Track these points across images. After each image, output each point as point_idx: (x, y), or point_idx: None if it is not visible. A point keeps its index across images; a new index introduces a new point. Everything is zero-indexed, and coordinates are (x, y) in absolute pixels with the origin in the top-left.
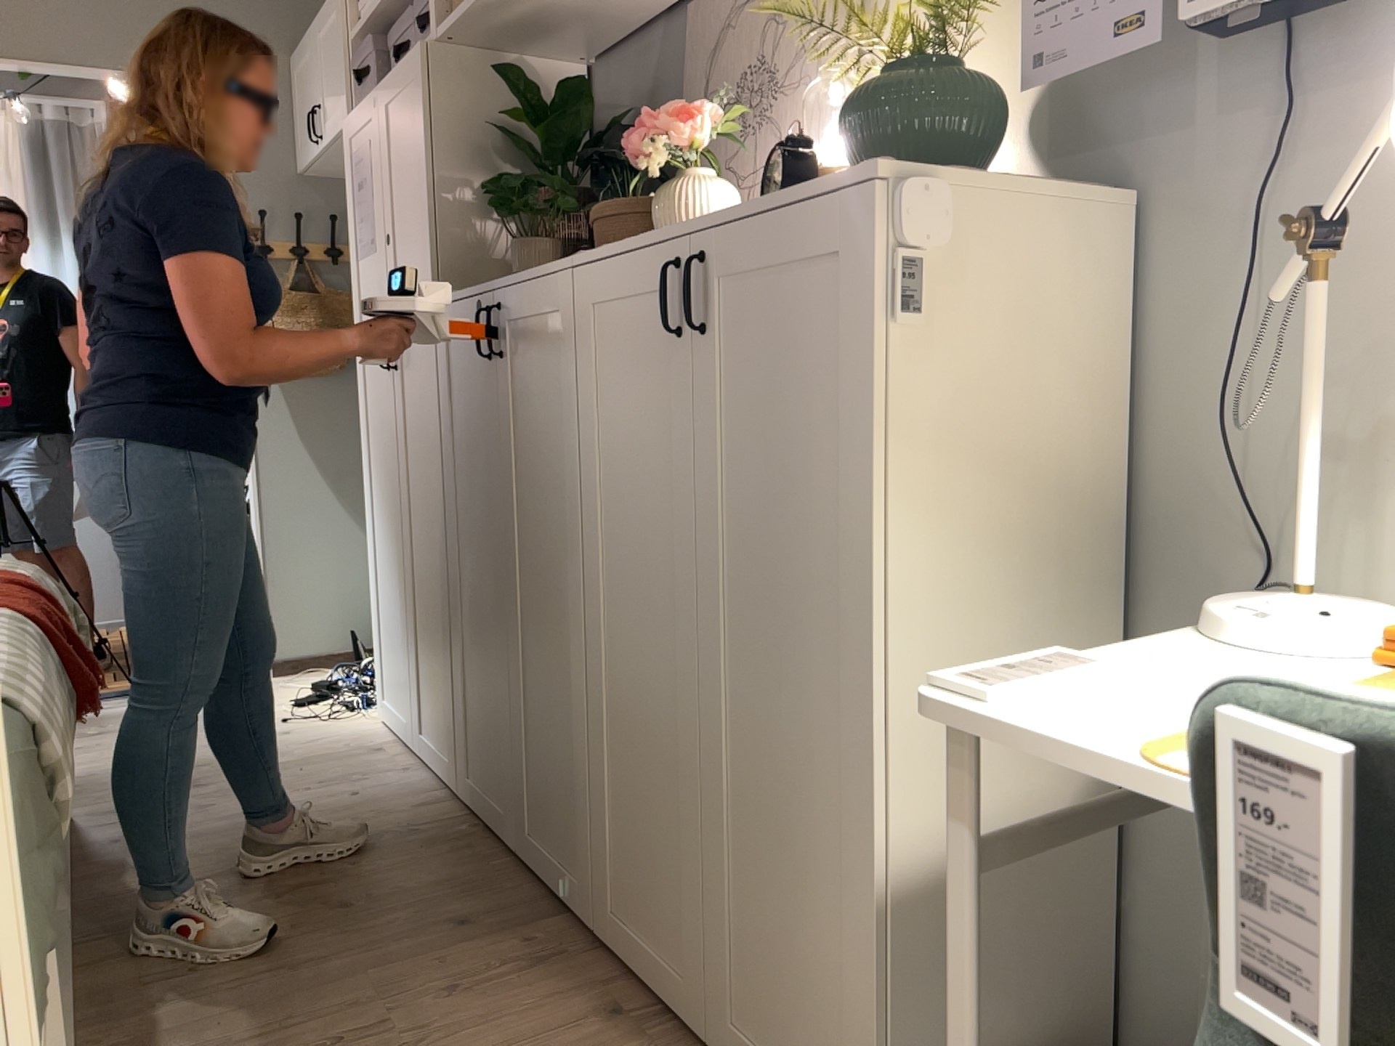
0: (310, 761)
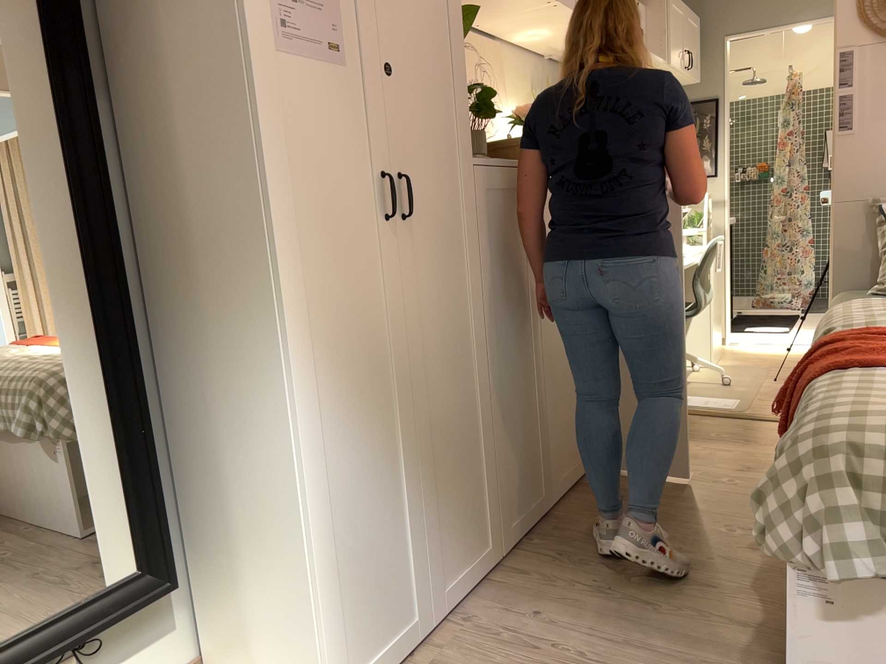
0: None
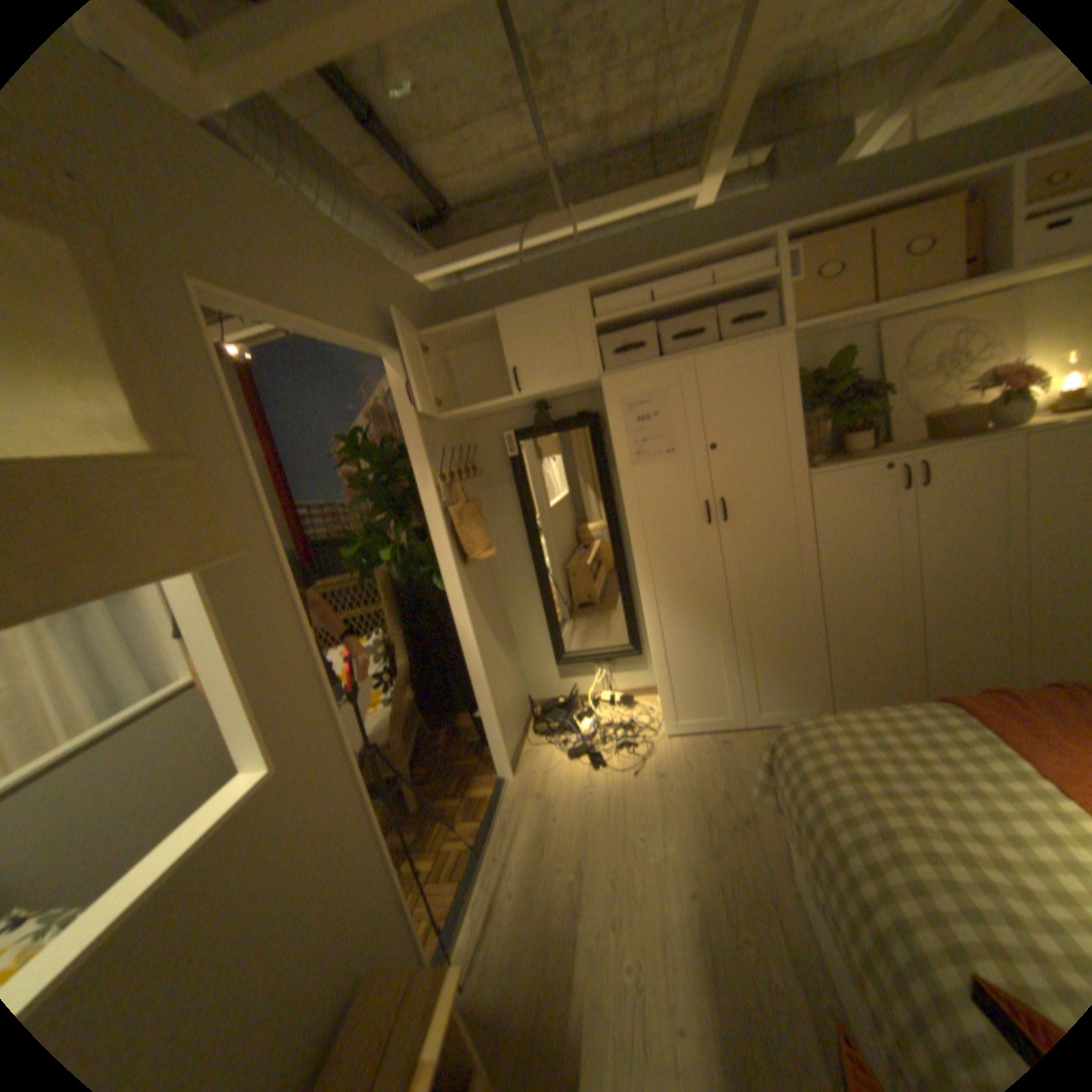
0: (729, 769)
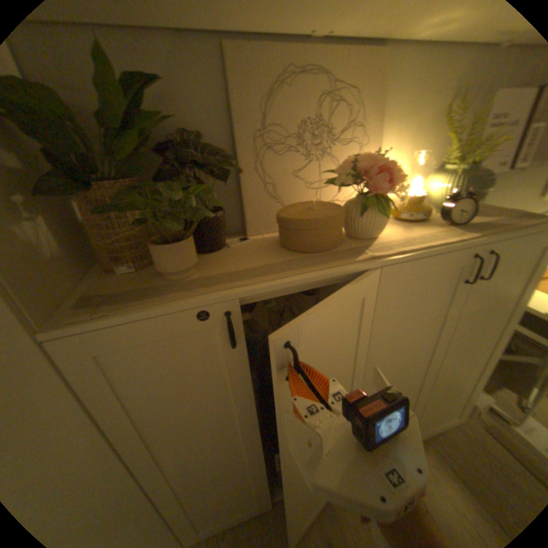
0: None
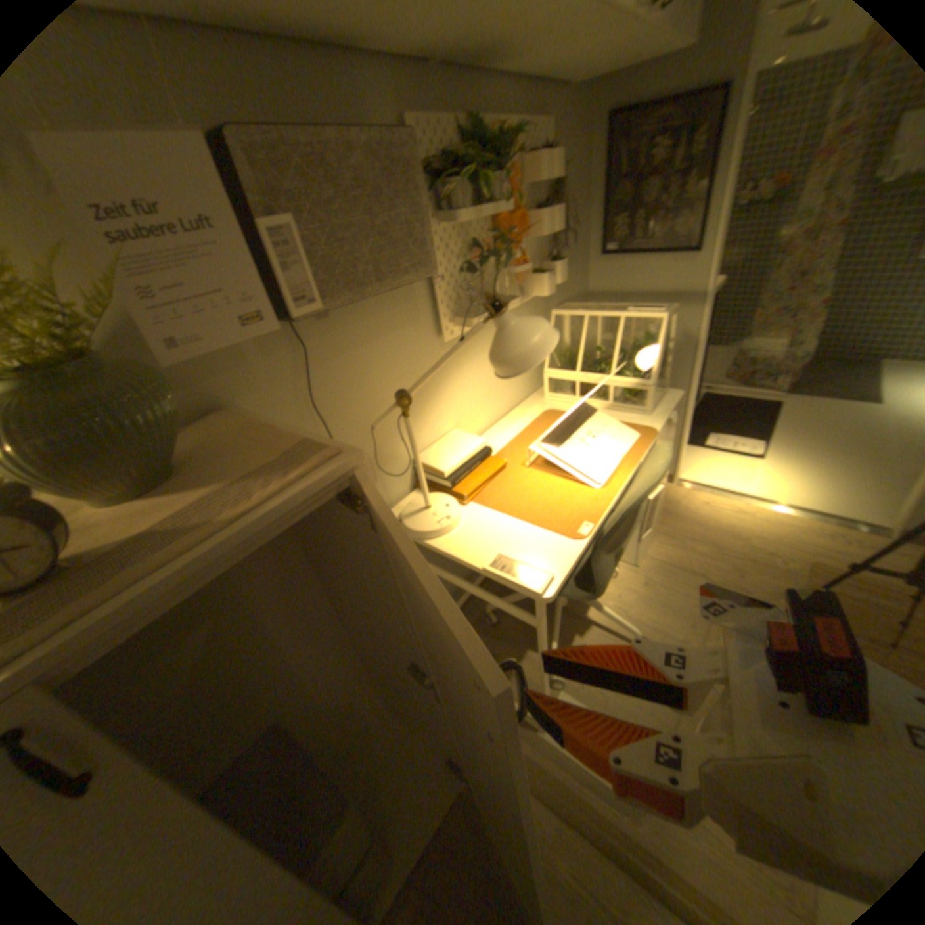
0: None
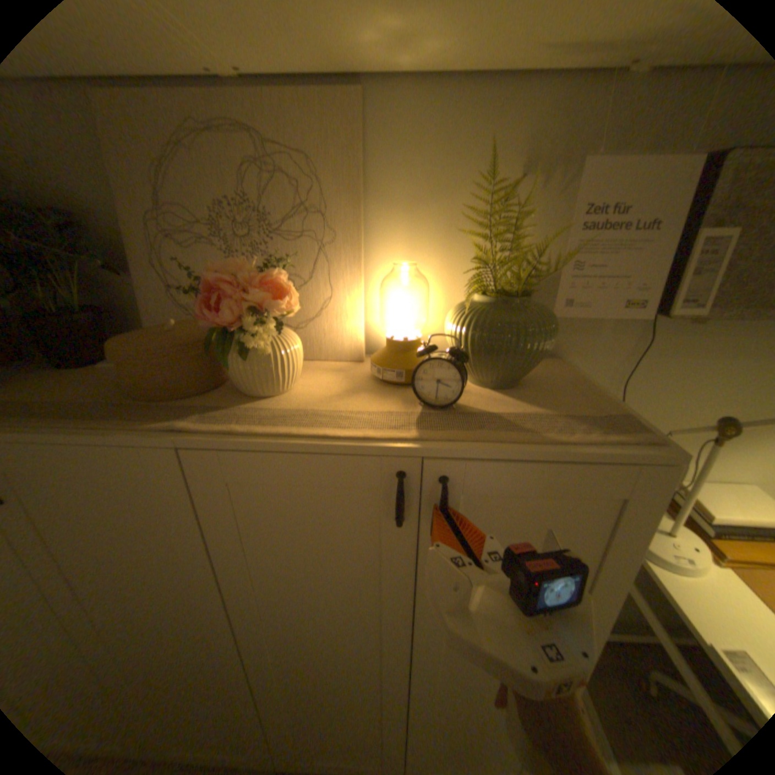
0: None
